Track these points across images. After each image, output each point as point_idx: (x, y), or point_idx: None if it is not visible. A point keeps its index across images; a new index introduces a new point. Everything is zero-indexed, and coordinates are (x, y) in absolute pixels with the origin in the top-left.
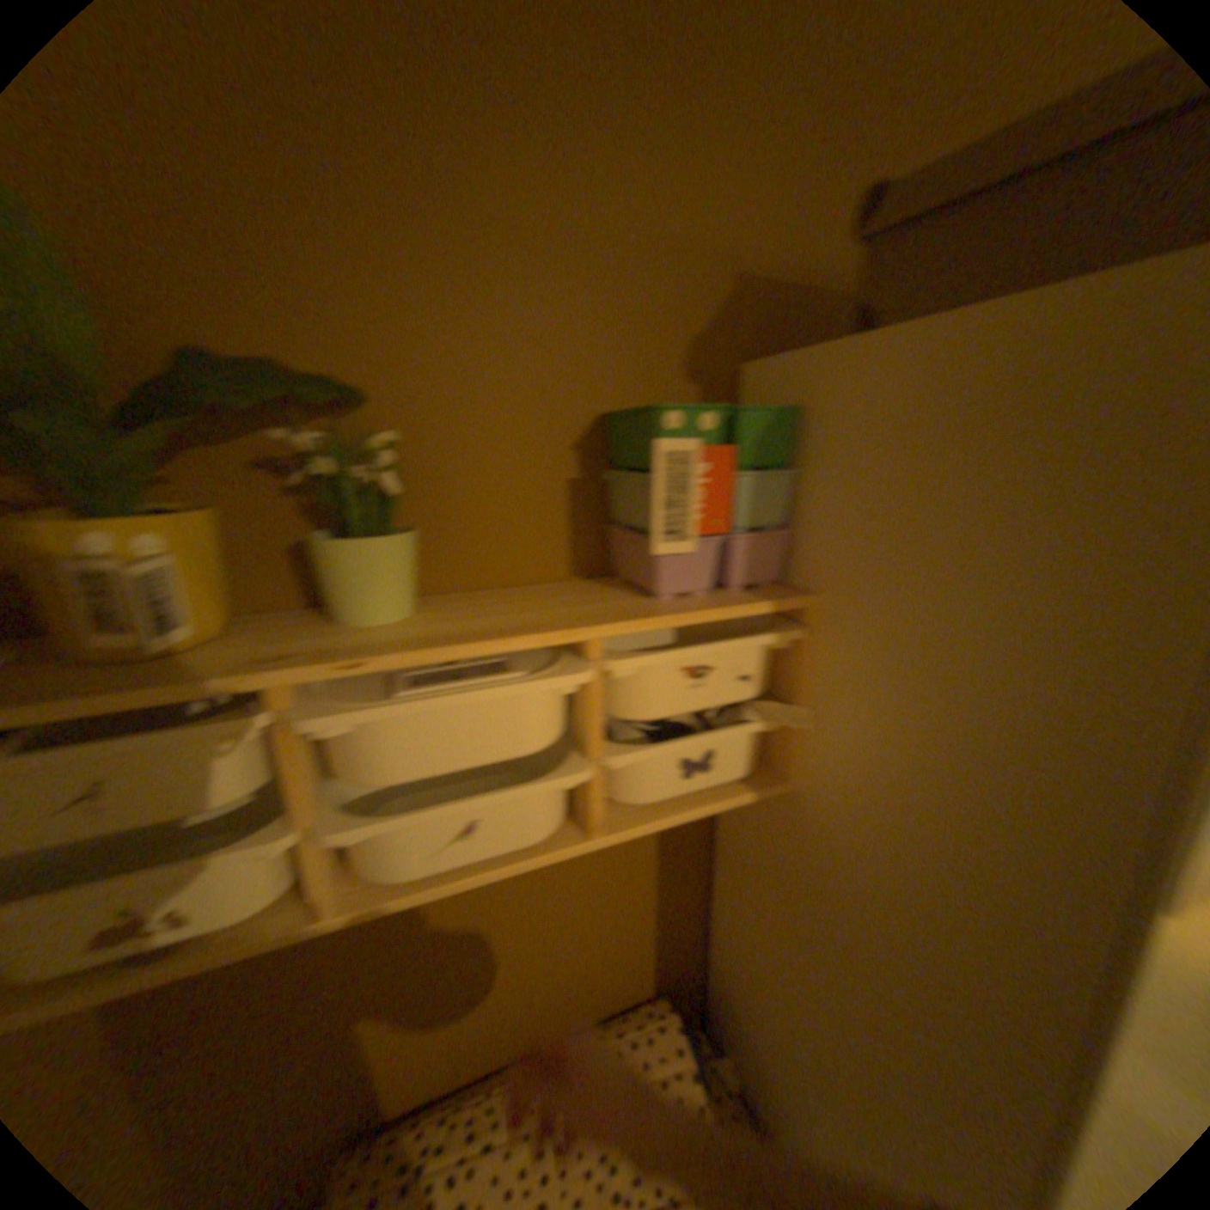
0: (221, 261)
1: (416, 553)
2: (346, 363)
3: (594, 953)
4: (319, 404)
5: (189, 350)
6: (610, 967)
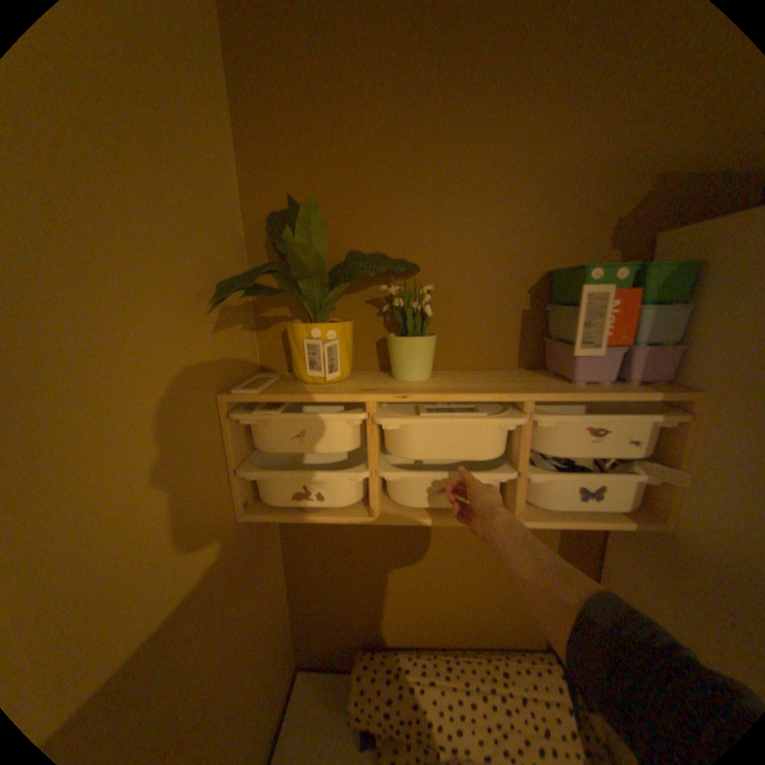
0: (364, 212)
1: (433, 347)
2: (410, 253)
3: (506, 604)
4: (395, 273)
5: (350, 253)
6: (516, 617)
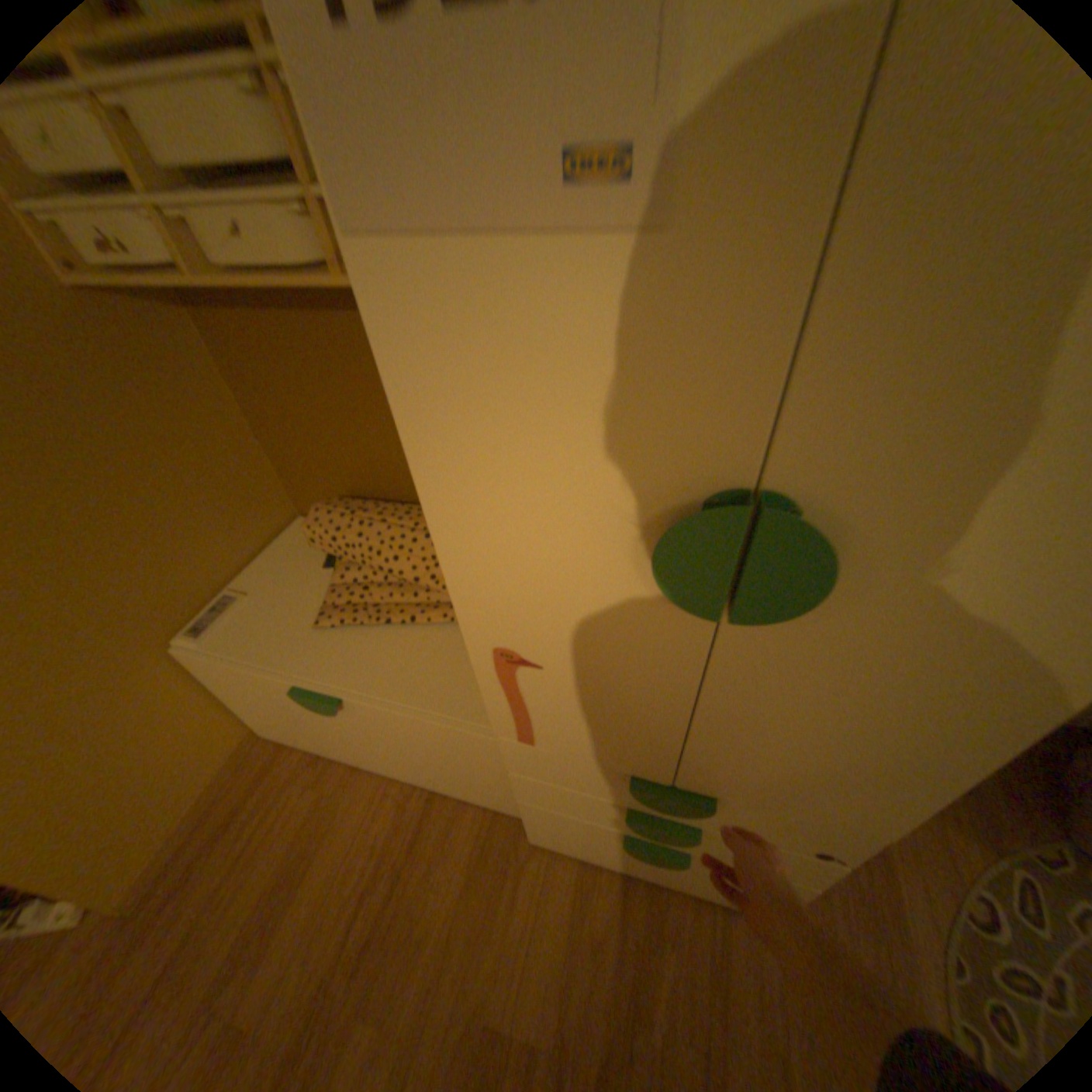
0: None
1: None
2: None
3: None
4: None
5: None
6: None
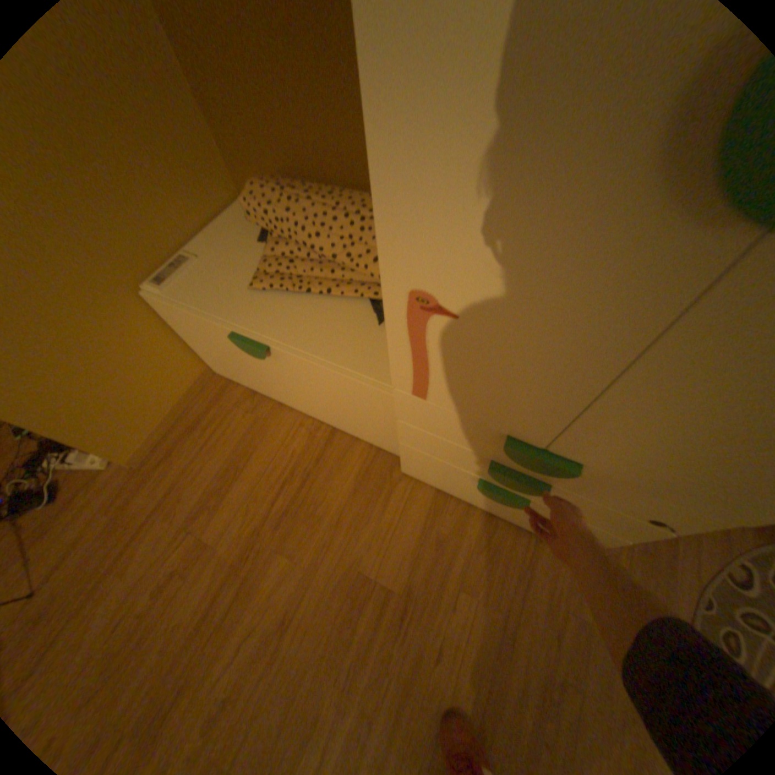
0: None
1: None
2: None
3: None
4: None
5: None
6: None
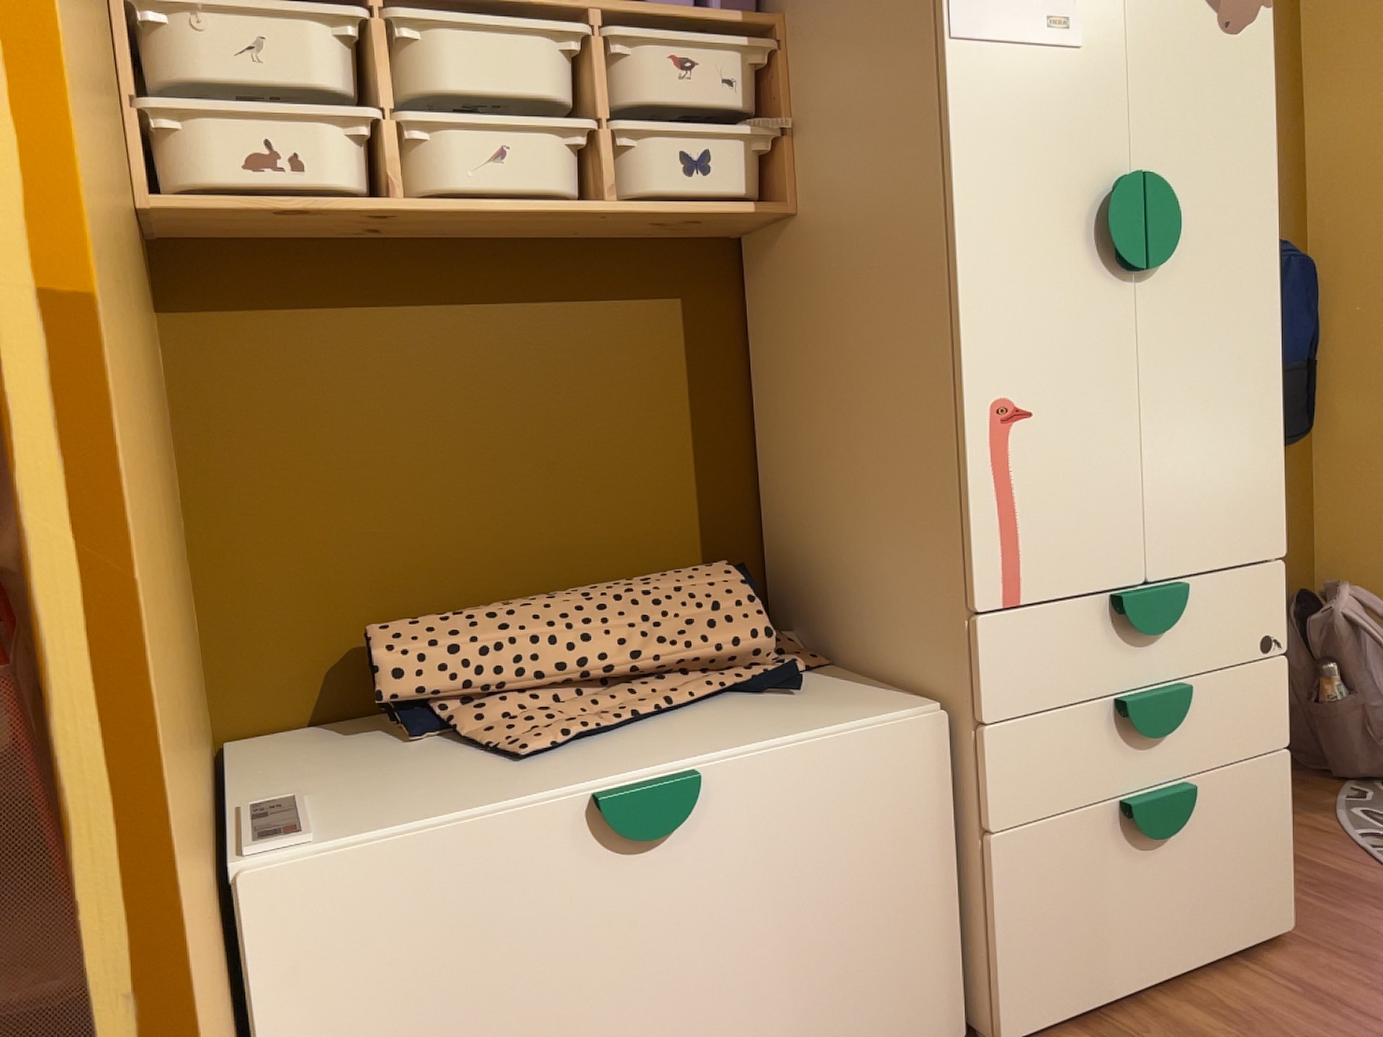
0: None
1: None
2: None
3: (630, 491)
4: None
5: None
6: (650, 518)
